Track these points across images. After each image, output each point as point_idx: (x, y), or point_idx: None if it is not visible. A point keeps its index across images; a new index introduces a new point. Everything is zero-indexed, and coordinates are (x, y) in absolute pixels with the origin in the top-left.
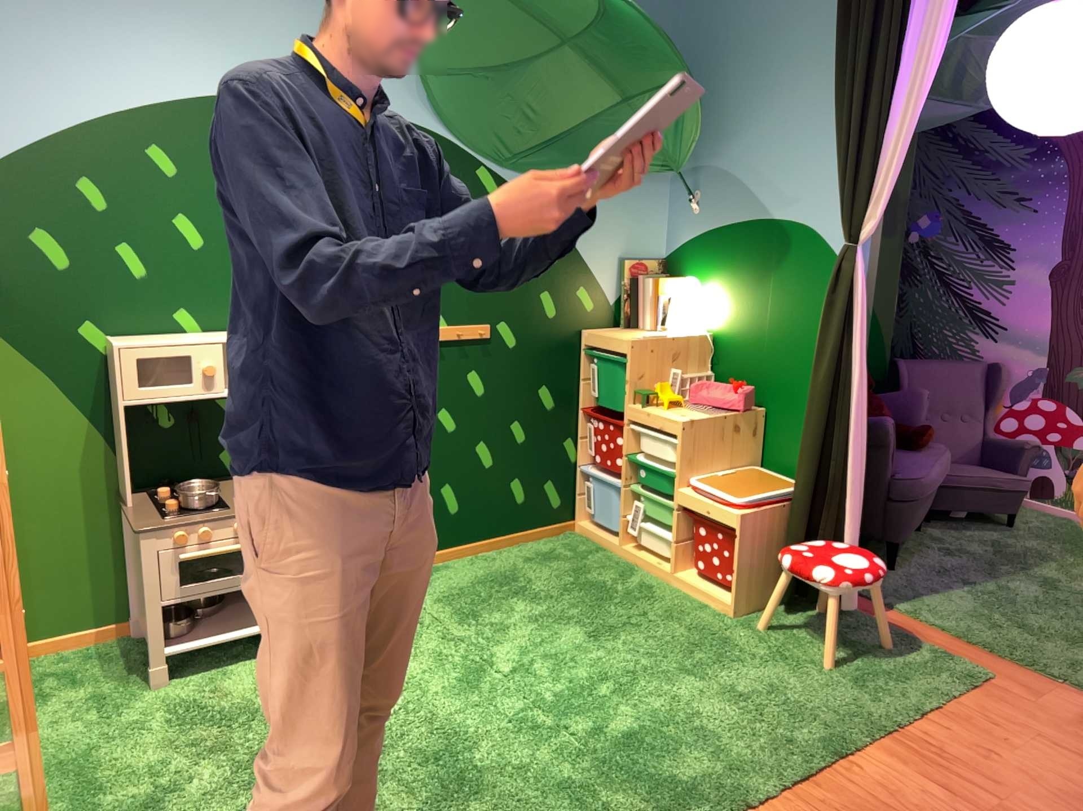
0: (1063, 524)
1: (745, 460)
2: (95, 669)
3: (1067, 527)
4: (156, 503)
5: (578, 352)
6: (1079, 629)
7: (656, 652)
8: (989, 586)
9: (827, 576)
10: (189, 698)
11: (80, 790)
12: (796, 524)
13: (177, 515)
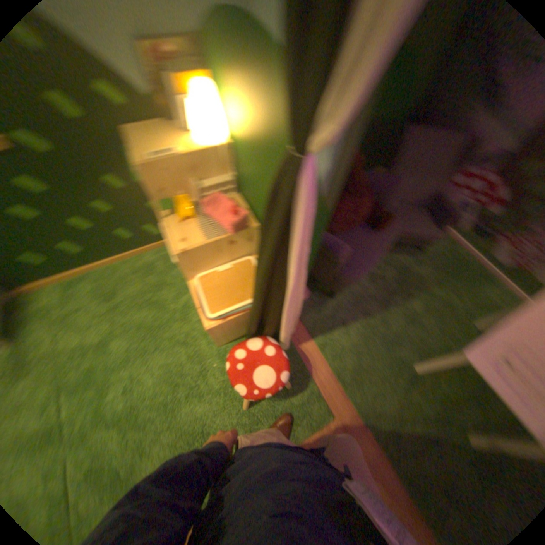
0: (453, 251)
1: (242, 254)
2: None
3: (453, 255)
4: None
5: (121, 148)
6: (404, 374)
7: (157, 384)
8: (377, 320)
9: (240, 395)
10: None
11: None
12: (258, 313)
13: None
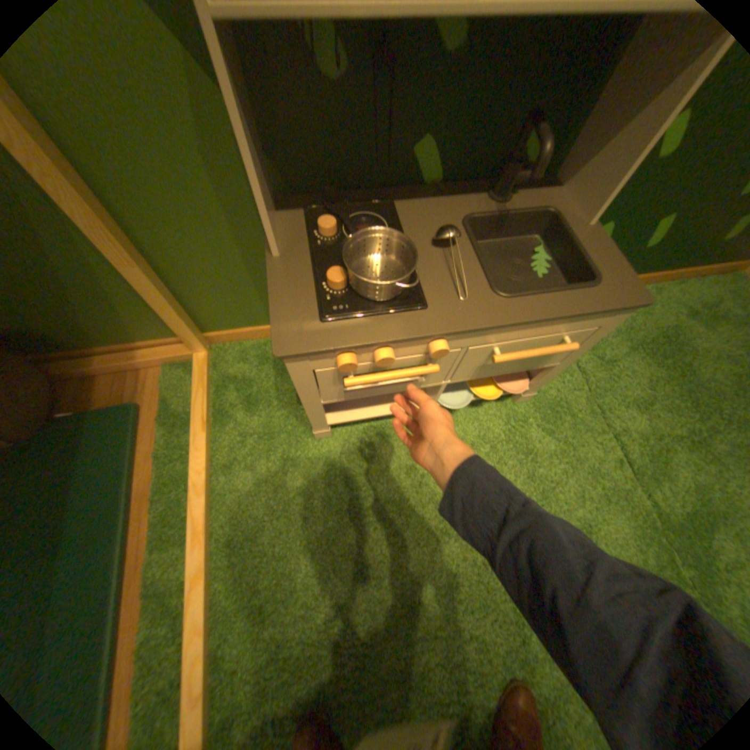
0: None
1: None
2: (270, 381)
3: None
4: (316, 246)
5: None
6: None
7: None
8: None
9: None
10: (349, 463)
11: (244, 604)
12: None
13: (346, 301)
